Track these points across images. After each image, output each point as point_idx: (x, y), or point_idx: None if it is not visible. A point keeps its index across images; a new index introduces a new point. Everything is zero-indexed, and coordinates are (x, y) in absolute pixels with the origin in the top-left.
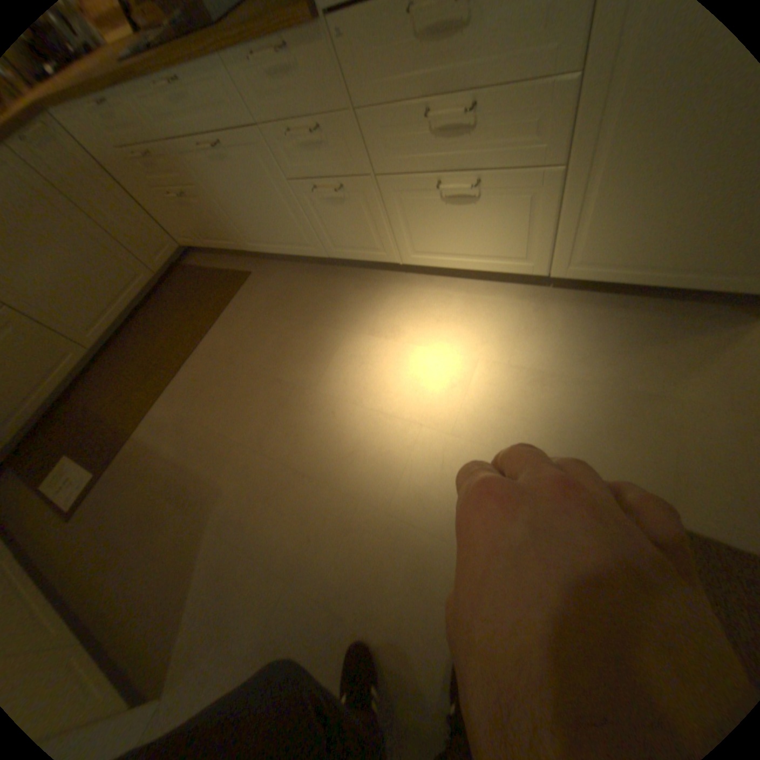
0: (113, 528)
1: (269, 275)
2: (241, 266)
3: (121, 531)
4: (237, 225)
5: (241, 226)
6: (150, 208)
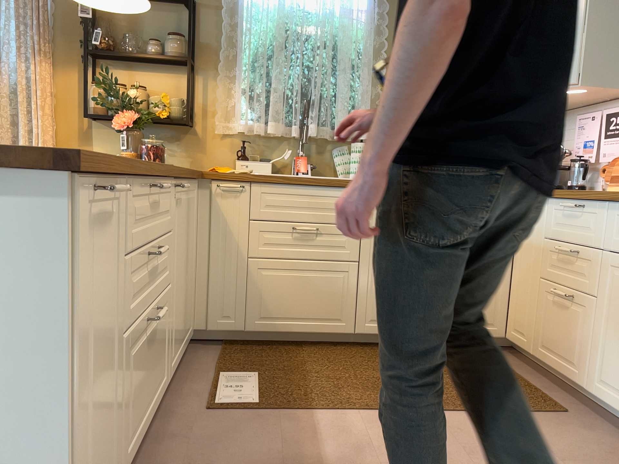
0: (221, 454)
1: (593, 433)
2: (560, 401)
3: (224, 463)
4: (607, 359)
5: (612, 362)
6: (518, 292)
